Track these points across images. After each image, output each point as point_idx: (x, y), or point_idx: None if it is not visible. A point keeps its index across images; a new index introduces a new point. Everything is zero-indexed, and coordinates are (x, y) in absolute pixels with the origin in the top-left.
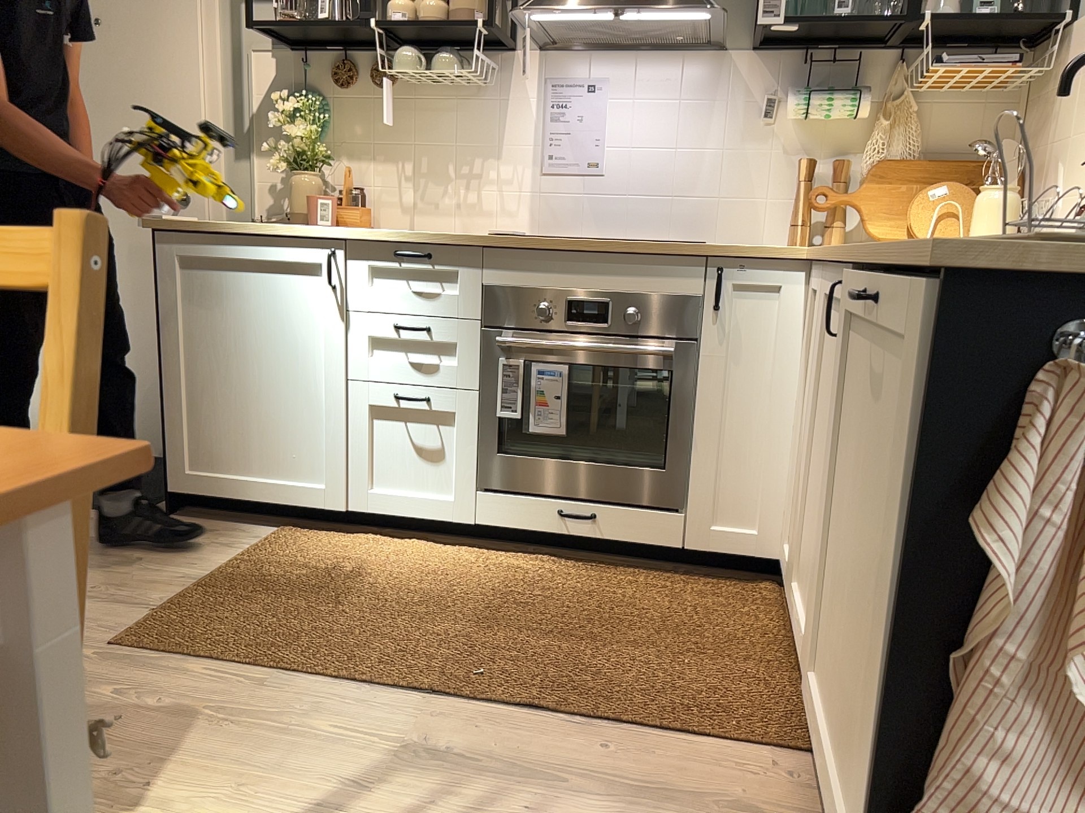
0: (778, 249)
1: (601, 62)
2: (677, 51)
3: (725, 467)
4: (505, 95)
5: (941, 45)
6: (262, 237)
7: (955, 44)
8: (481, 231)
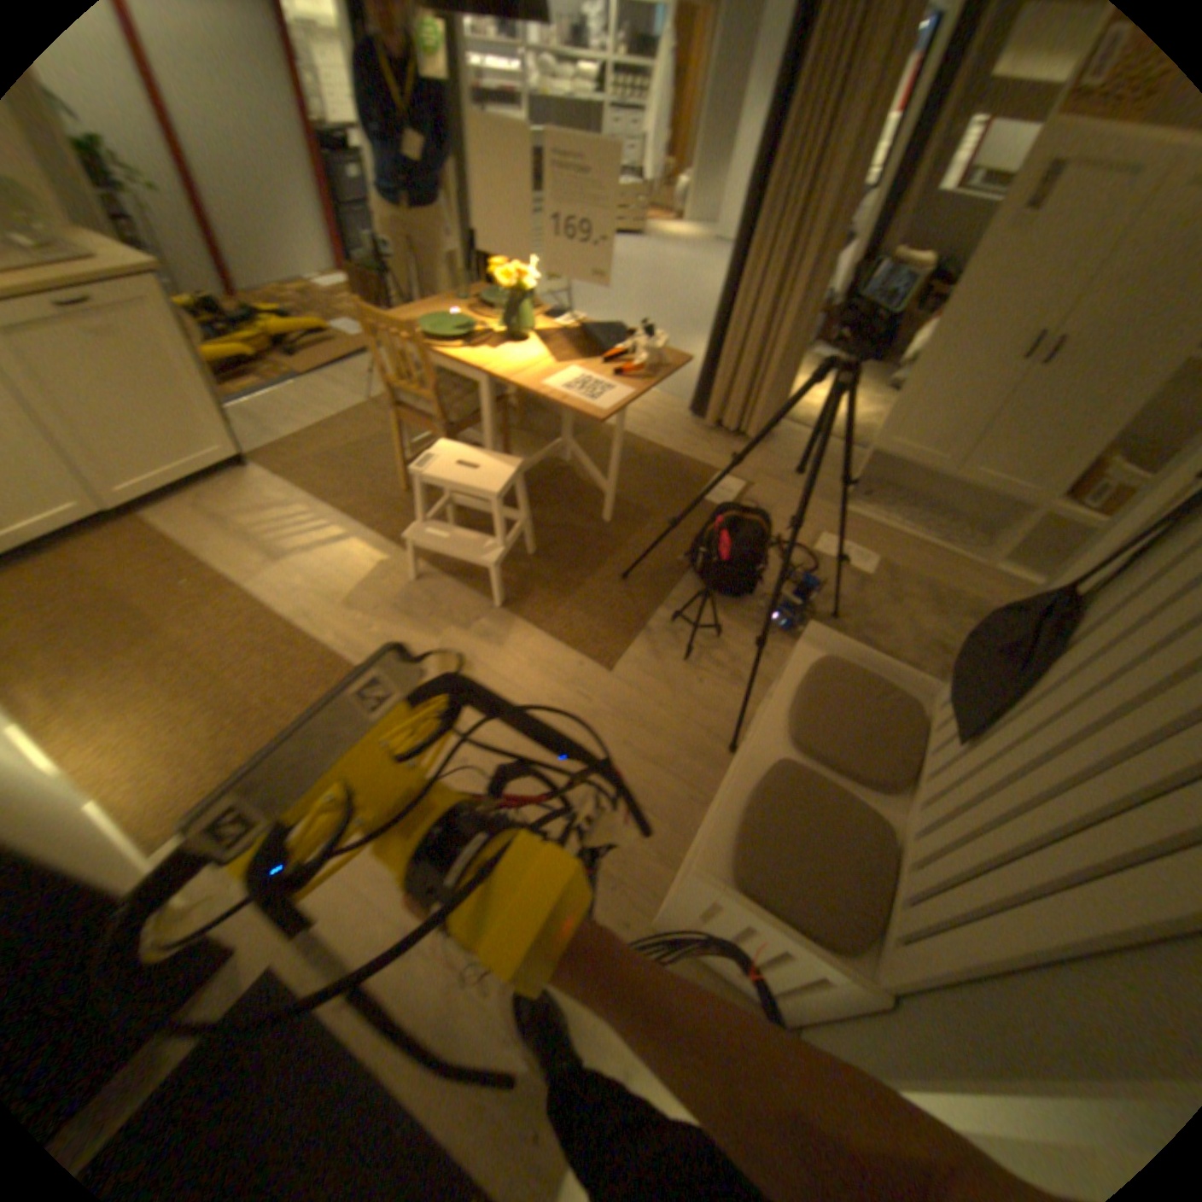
0: None
1: None
2: None
3: None
4: None
5: None
6: None
7: None
8: None
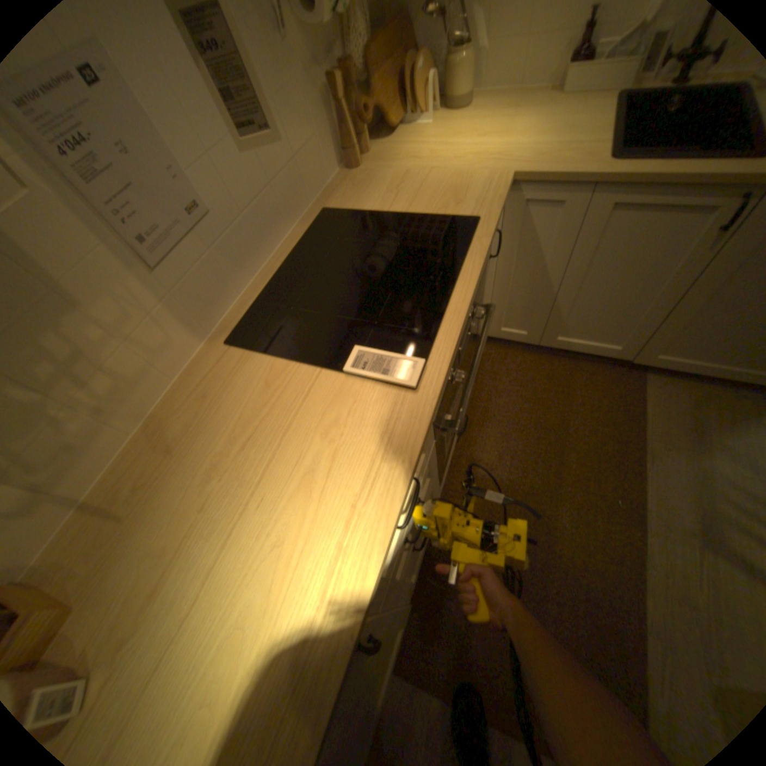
0: (506, 183)
1: None
2: None
3: None
4: None
5: None
6: None
7: None
8: (158, 396)
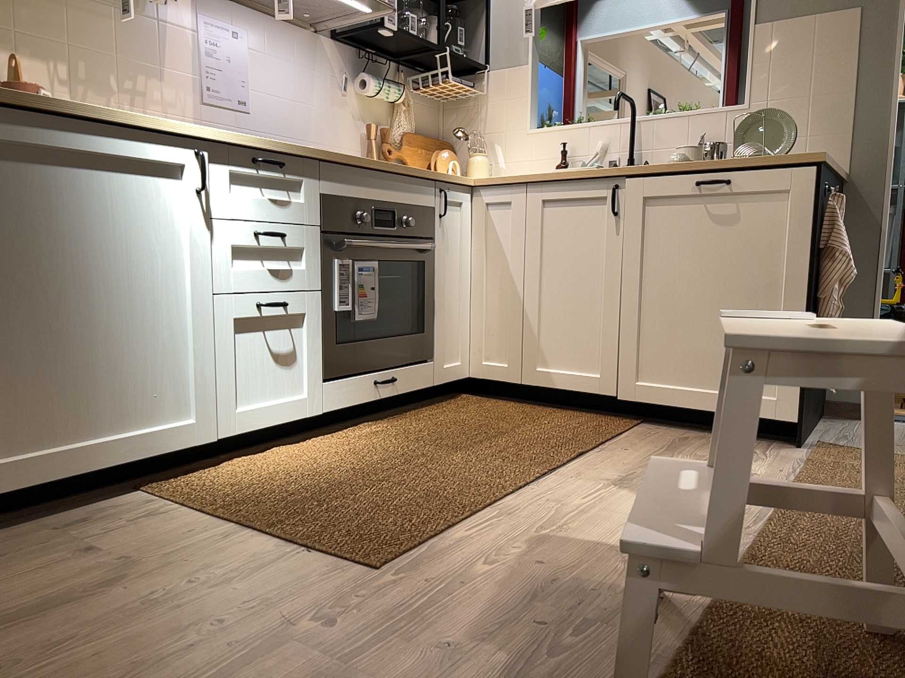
0: (462, 176)
1: (244, 18)
2: (283, 26)
3: (445, 321)
4: (167, 23)
5: (417, 67)
6: (112, 128)
7: (422, 68)
8: None
